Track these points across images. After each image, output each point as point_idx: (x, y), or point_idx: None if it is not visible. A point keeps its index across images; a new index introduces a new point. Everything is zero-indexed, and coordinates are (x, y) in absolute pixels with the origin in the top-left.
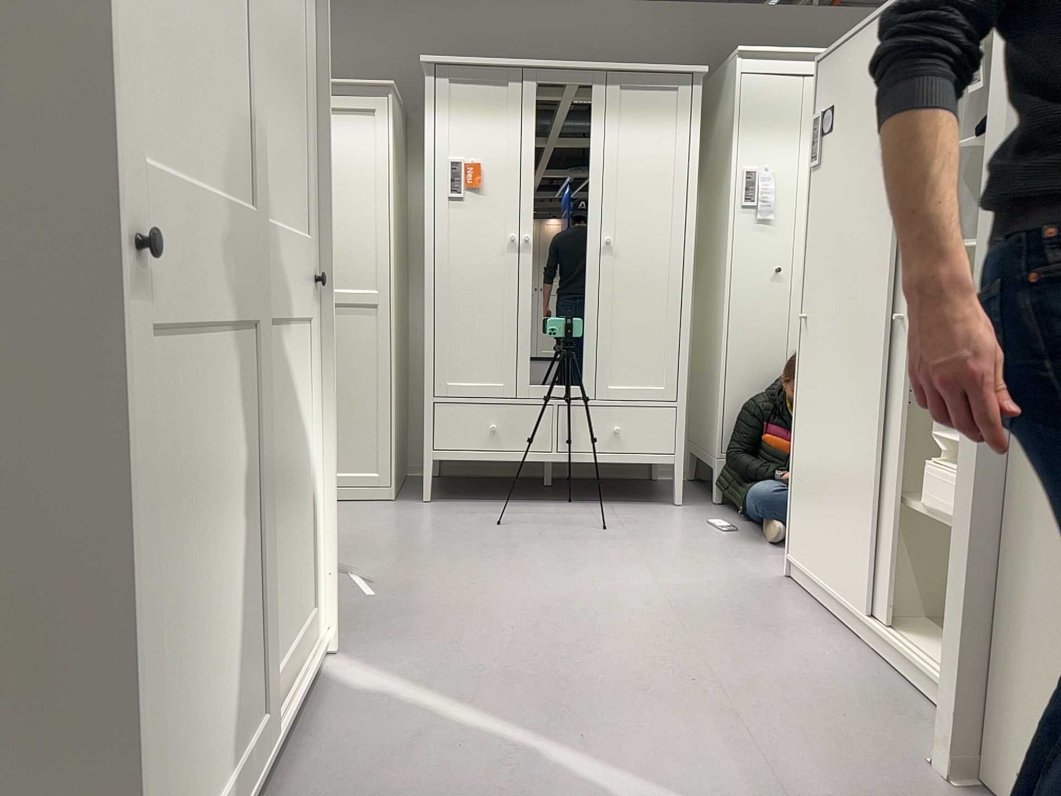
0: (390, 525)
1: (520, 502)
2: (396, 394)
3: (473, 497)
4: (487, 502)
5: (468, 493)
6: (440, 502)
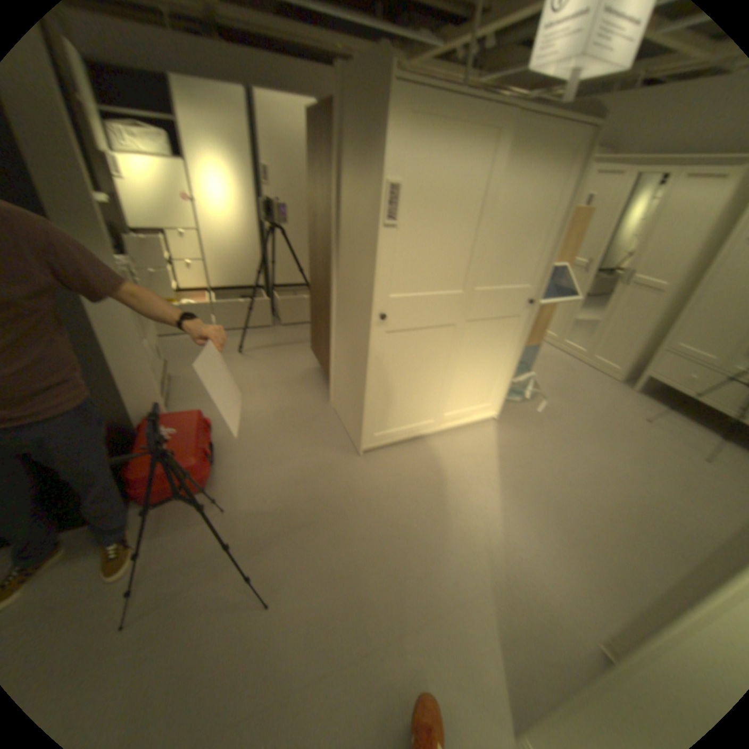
0: (600, 392)
1: (691, 420)
2: (654, 336)
3: (669, 402)
4: (672, 408)
5: (670, 399)
6: (646, 395)
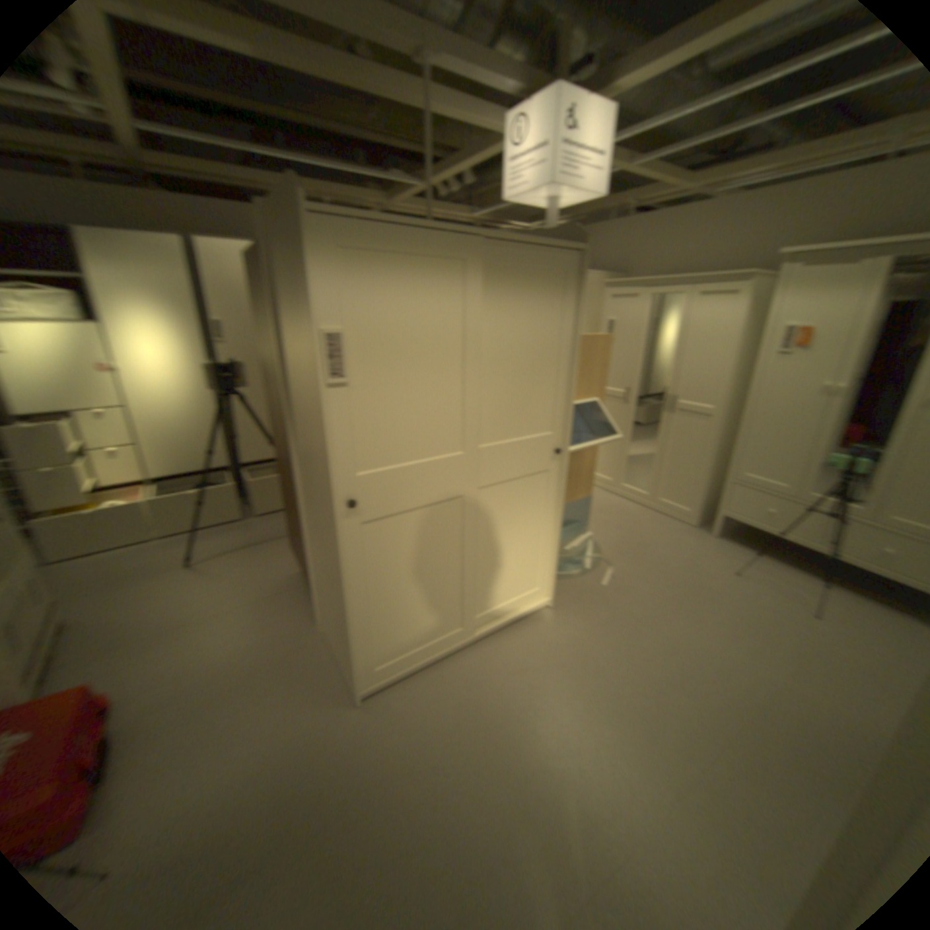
0: (674, 544)
1: (785, 564)
2: (717, 468)
3: (755, 545)
4: (760, 553)
5: (755, 541)
6: (727, 539)
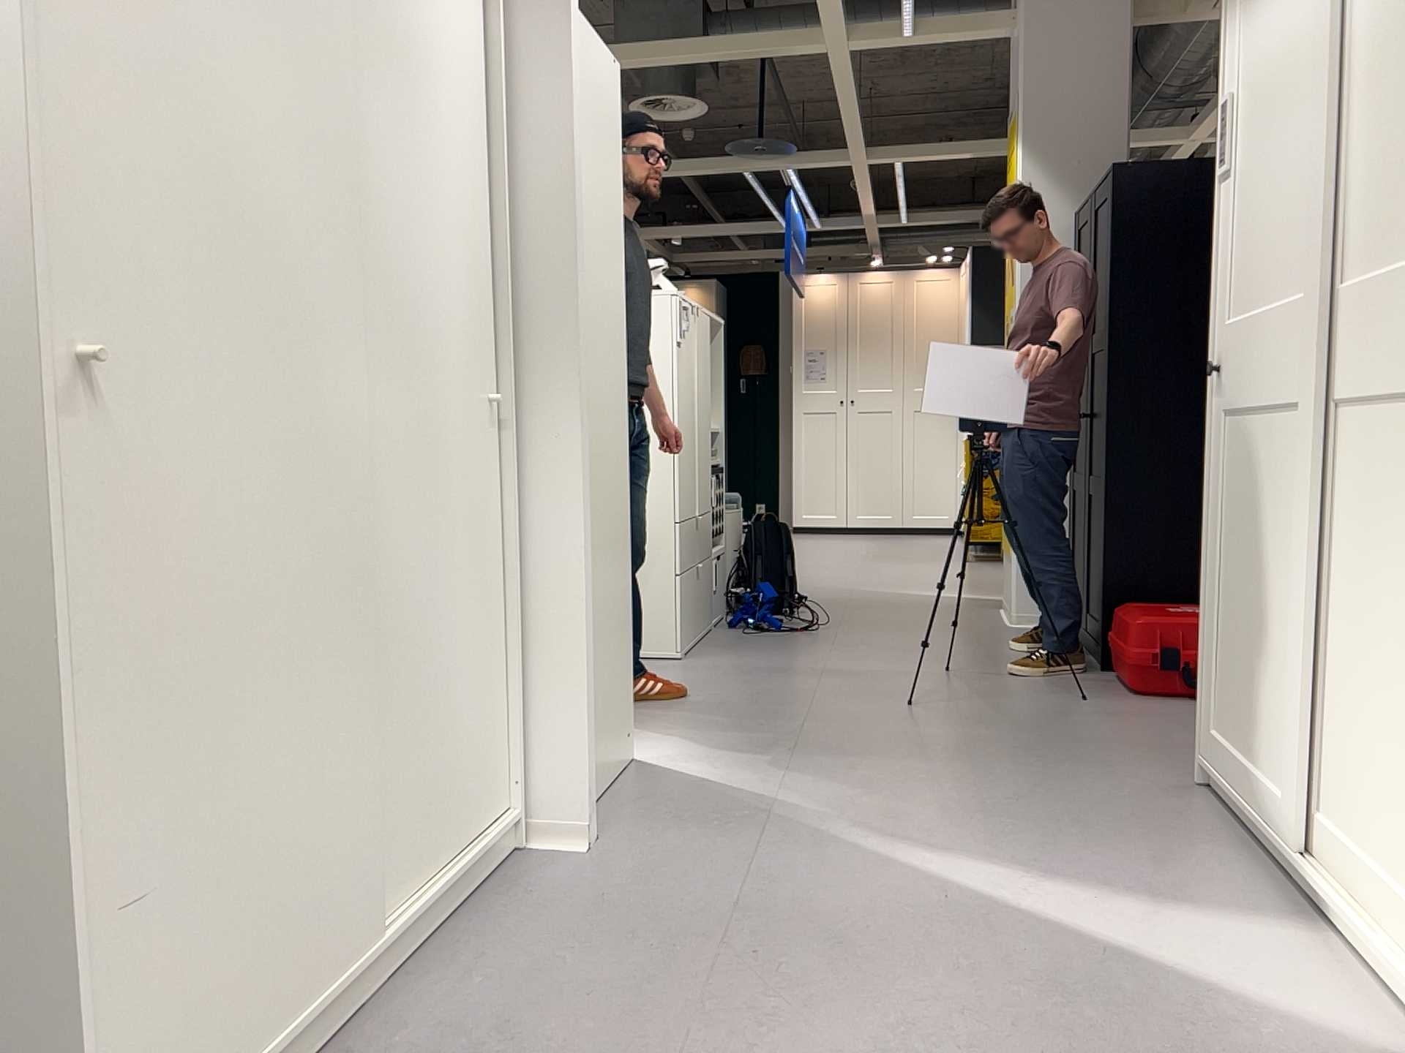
0: None
1: None
2: None
3: None
4: None
5: None
6: None
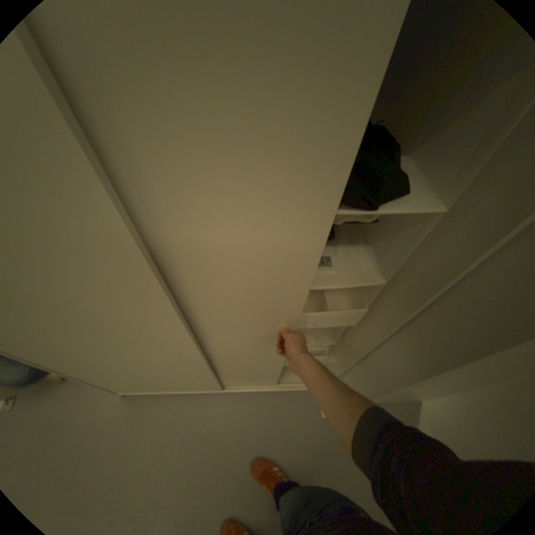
0: None
1: None
2: None
3: None
4: None
5: None
6: None
